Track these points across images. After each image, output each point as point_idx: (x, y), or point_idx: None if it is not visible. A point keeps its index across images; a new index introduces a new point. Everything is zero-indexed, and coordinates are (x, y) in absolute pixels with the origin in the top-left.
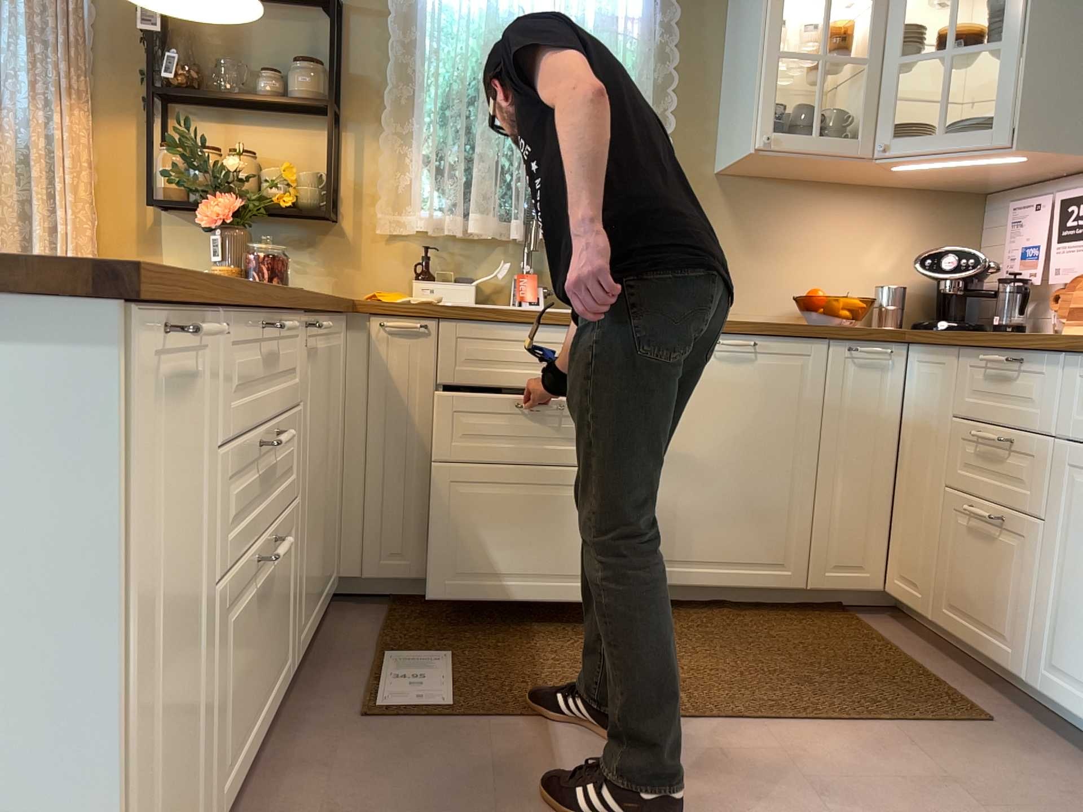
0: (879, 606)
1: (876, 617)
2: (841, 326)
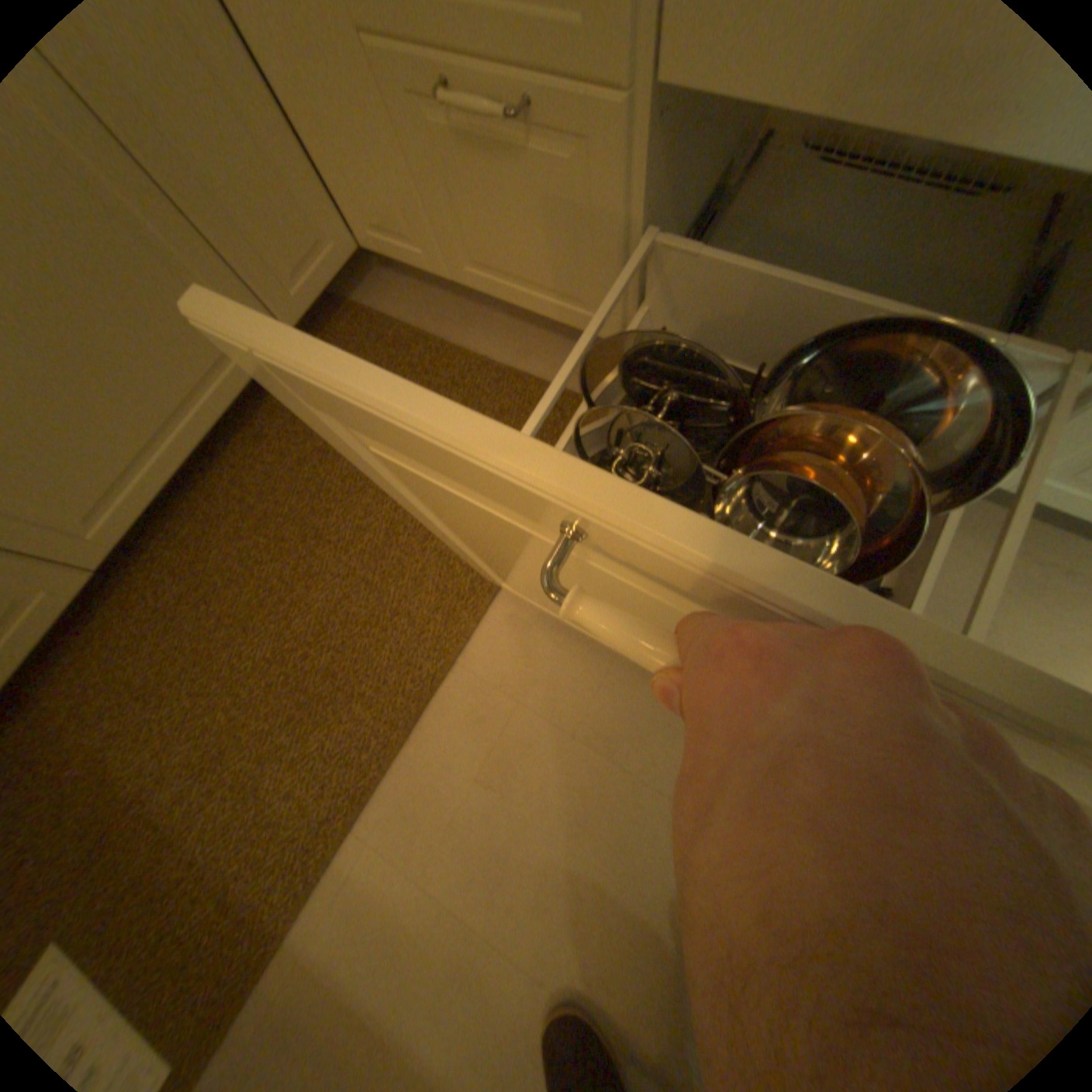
0: (352, 255)
1: (367, 285)
2: None
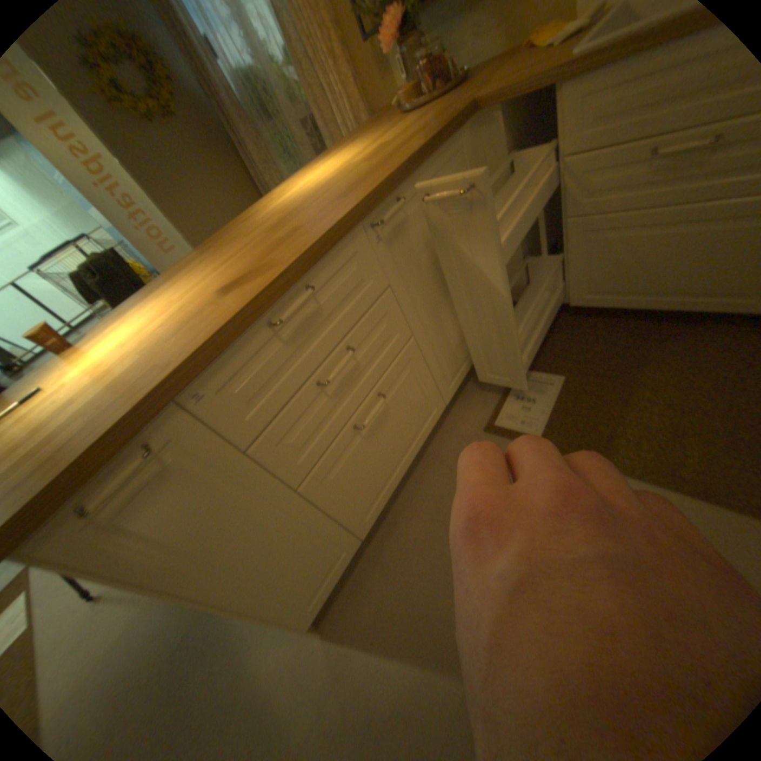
0: None
1: None
2: None
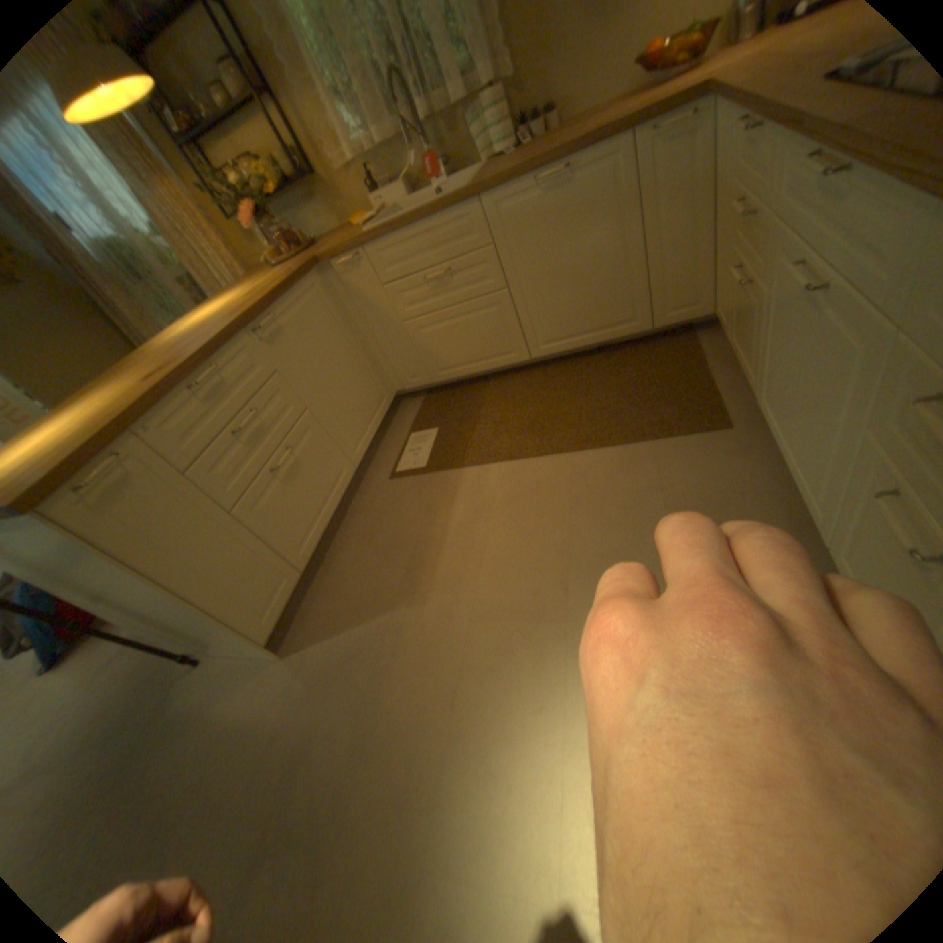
0: (722, 317)
1: (712, 330)
2: (644, 105)
